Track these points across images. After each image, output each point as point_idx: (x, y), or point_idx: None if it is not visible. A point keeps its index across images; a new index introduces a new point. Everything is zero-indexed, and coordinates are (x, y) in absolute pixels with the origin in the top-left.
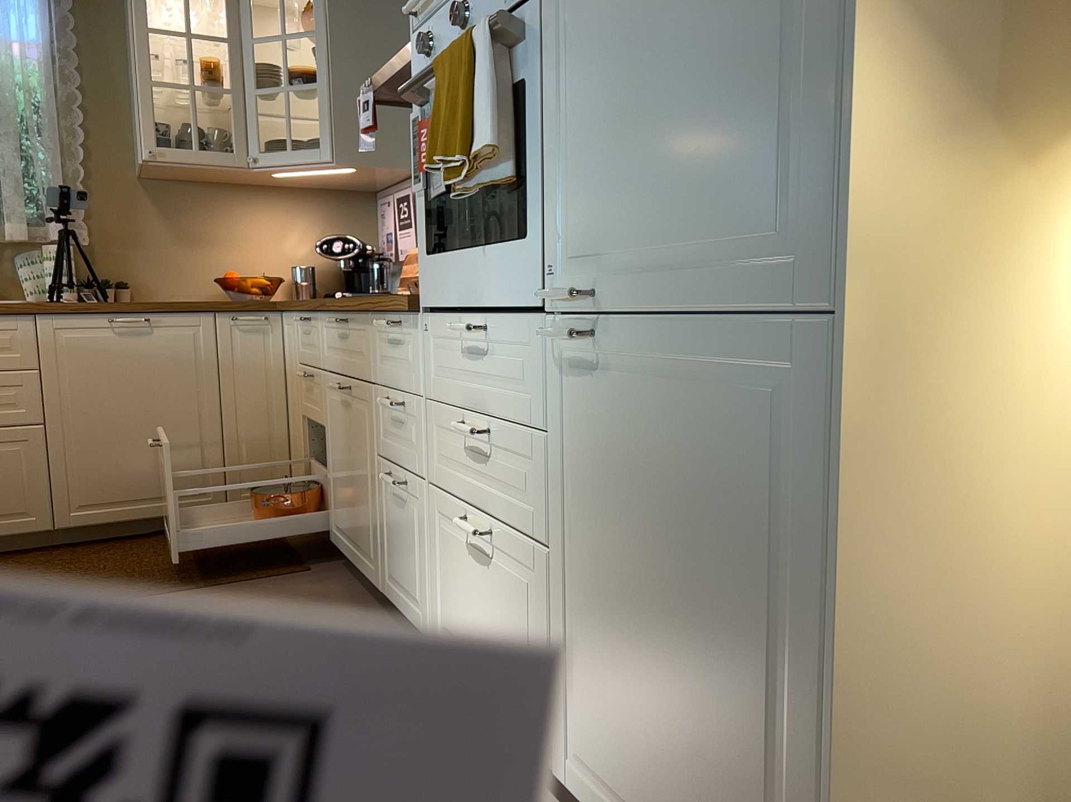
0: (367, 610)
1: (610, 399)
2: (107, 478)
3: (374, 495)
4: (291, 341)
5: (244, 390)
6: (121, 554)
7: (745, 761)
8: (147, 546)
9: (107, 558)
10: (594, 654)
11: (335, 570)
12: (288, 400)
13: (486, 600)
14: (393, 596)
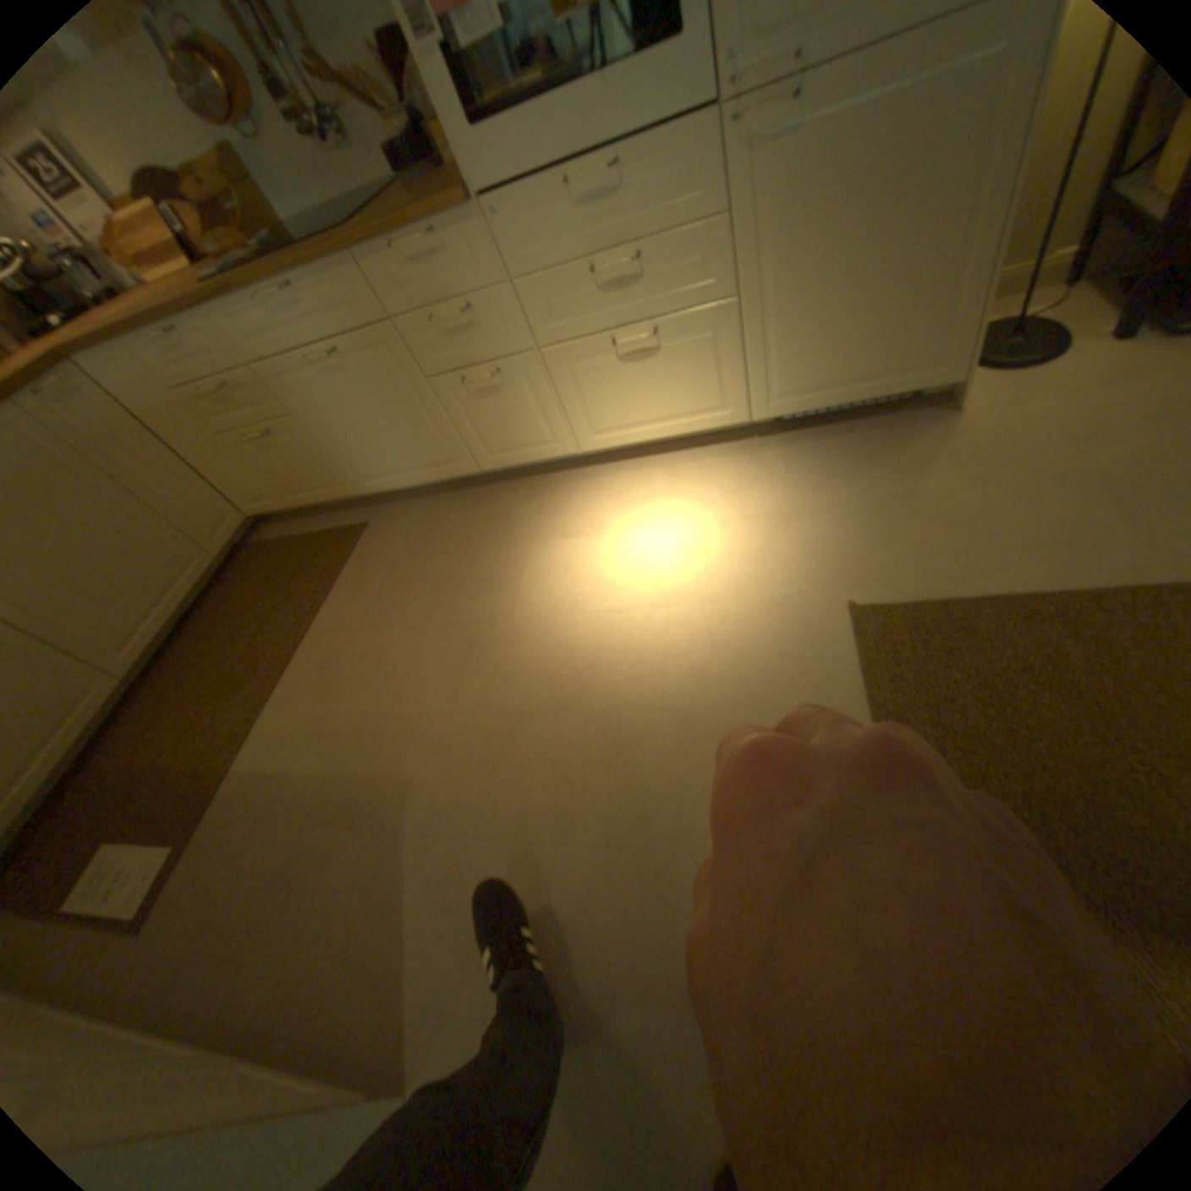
0: (460, 497)
1: (807, 141)
2: (109, 612)
3: (431, 414)
4: (127, 379)
5: (125, 458)
6: (202, 643)
7: (927, 293)
8: (202, 626)
9: (197, 653)
10: (789, 328)
11: (380, 511)
12: (169, 441)
13: (649, 377)
14: (502, 462)
